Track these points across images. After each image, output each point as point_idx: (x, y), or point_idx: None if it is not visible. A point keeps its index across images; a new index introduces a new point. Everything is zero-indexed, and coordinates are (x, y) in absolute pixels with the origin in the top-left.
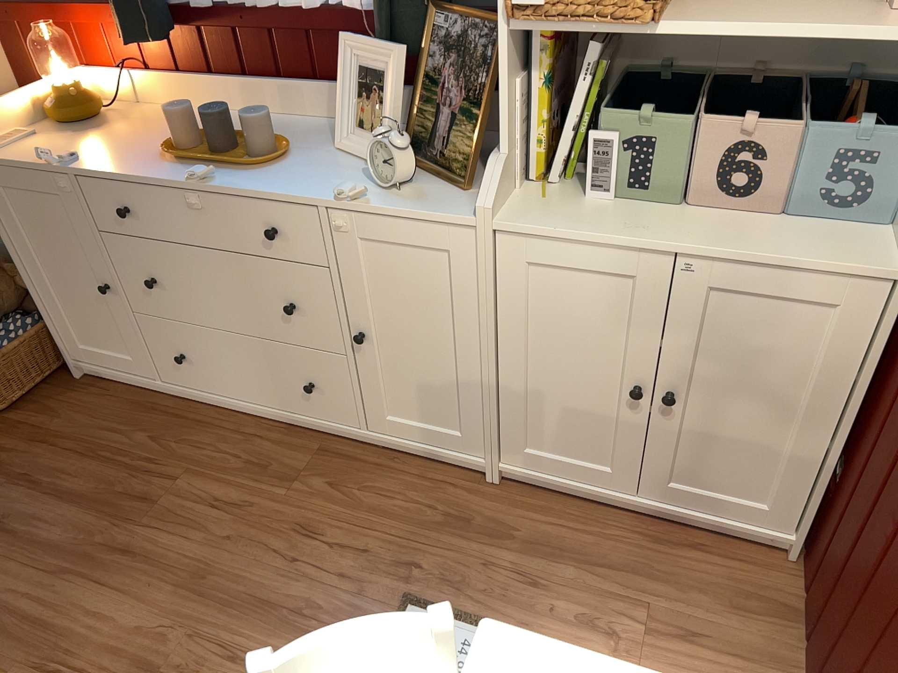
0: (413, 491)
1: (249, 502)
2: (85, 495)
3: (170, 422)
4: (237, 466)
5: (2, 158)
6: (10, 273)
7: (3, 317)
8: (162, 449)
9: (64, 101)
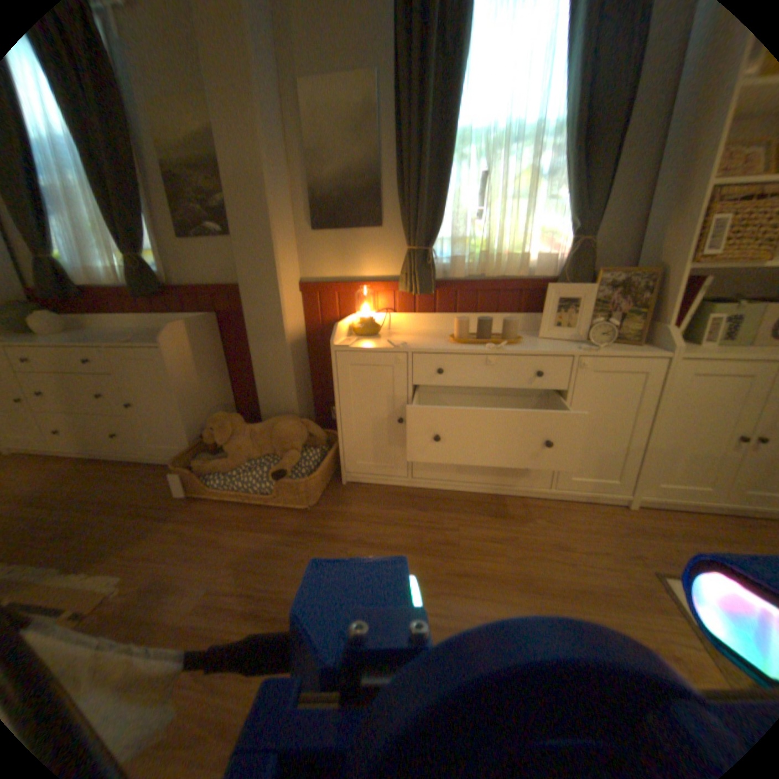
0: (598, 522)
1: (513, 541)
2: (403, 551)
3: (419, 503)
4: (485, 522)
5: (349, 345)
6: (298, 422)
7: (299, 448)
8: (429, 518)
9: (359, 322)
